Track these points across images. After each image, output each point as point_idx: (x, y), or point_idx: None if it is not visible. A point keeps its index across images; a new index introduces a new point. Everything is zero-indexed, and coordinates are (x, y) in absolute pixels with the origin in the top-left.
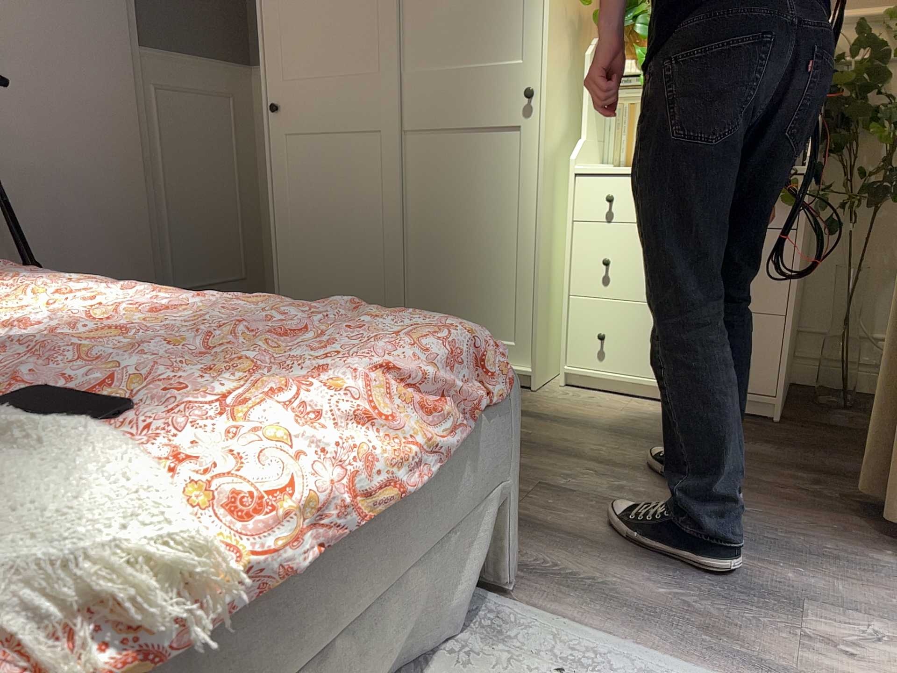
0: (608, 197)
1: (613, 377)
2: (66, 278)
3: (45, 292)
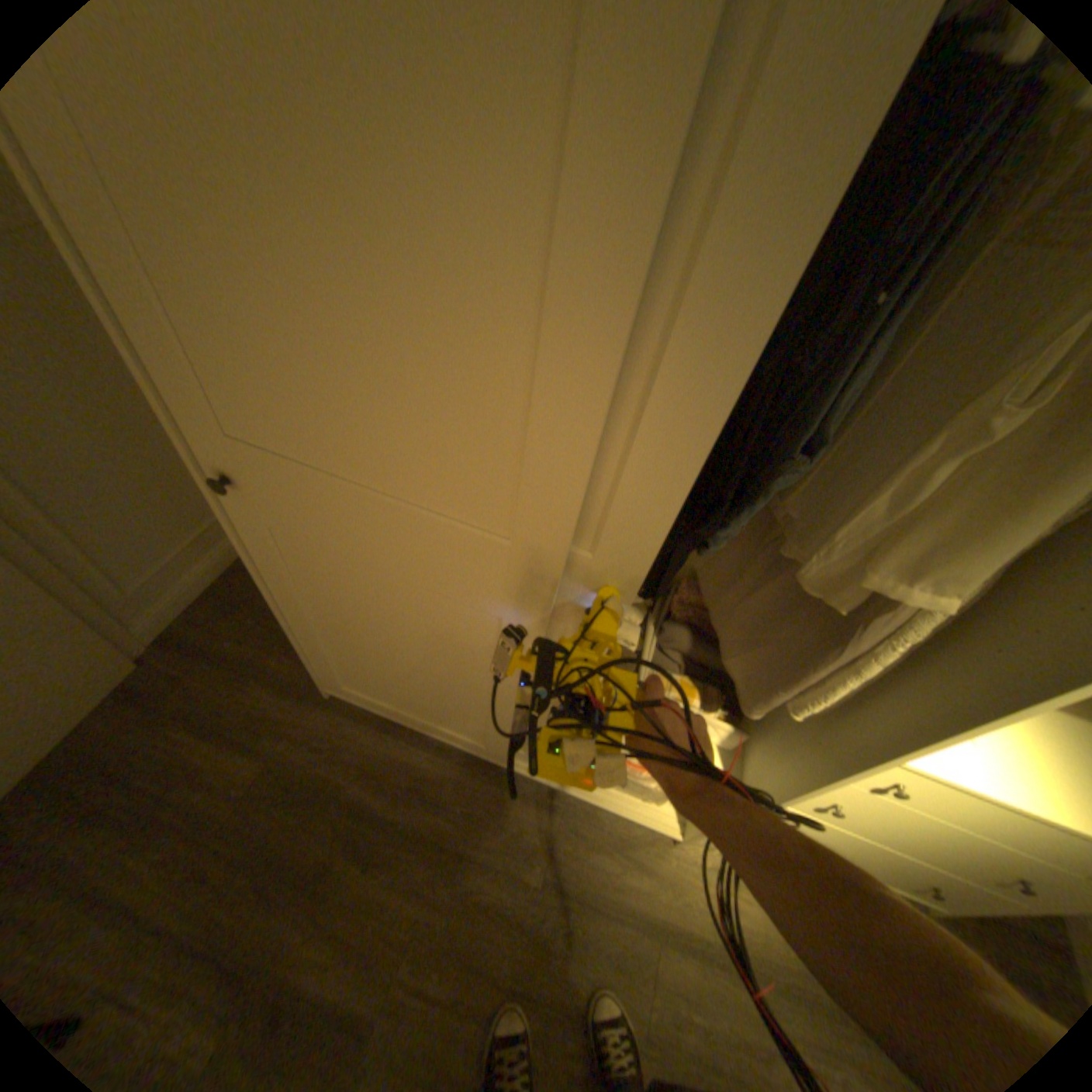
0: (899, 795)
1: None
2: None
3: None
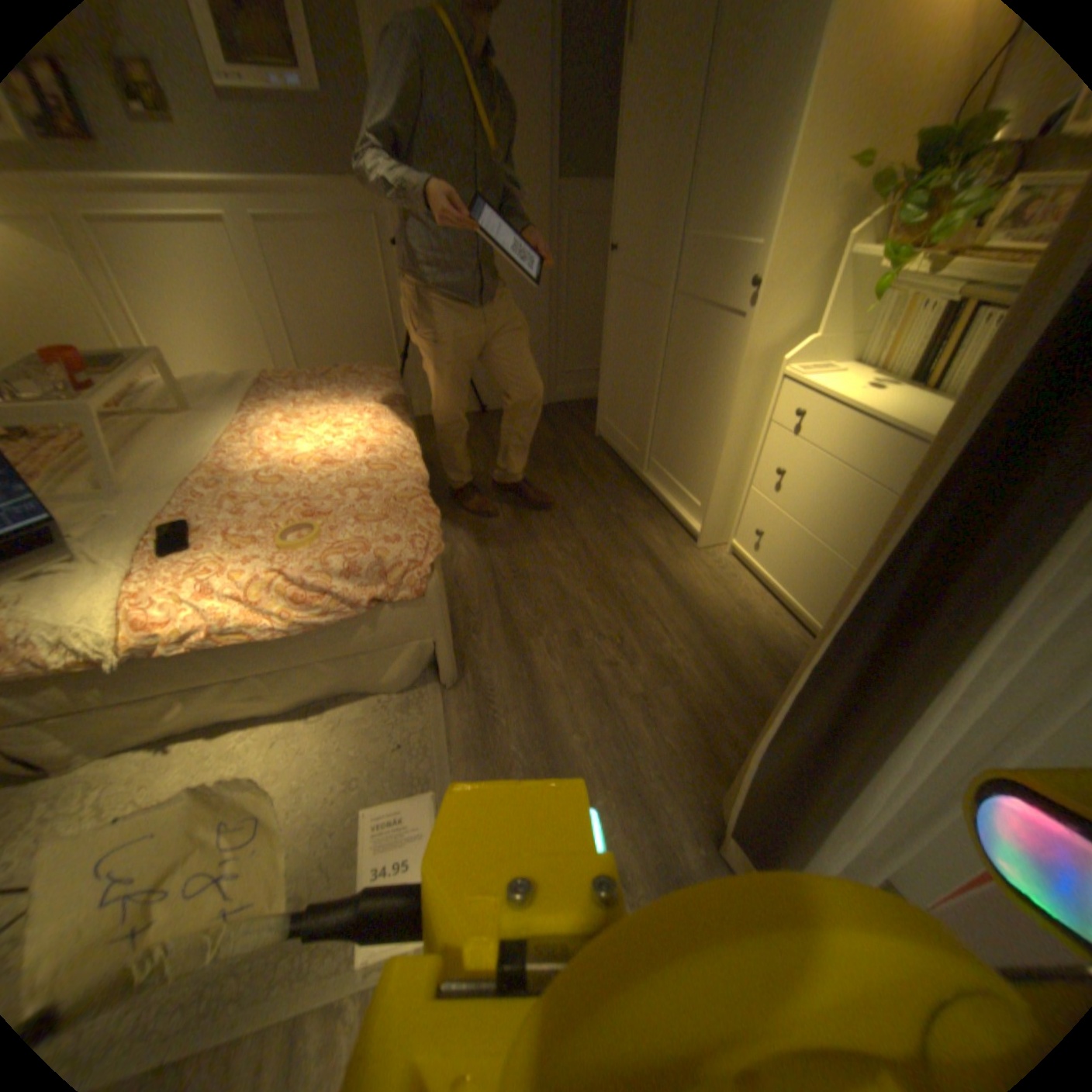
0: (798, 410)
1: (759, 567)
2: (372, 403)
3: (349, 414)
